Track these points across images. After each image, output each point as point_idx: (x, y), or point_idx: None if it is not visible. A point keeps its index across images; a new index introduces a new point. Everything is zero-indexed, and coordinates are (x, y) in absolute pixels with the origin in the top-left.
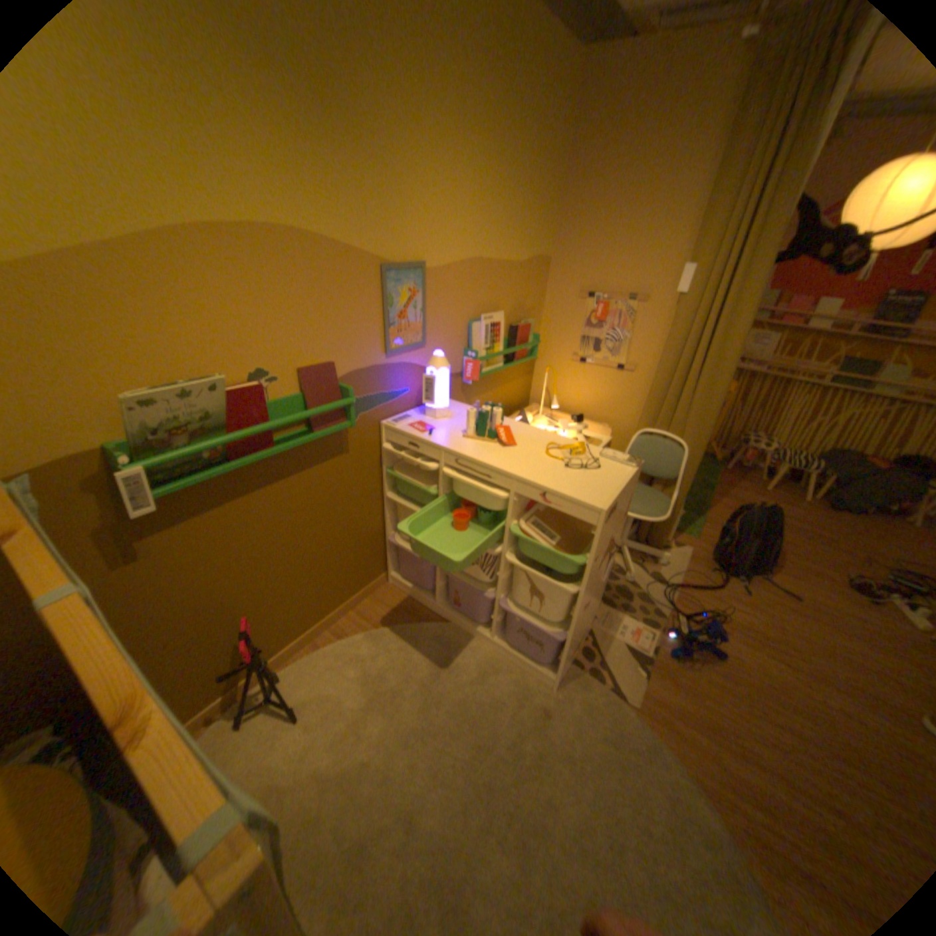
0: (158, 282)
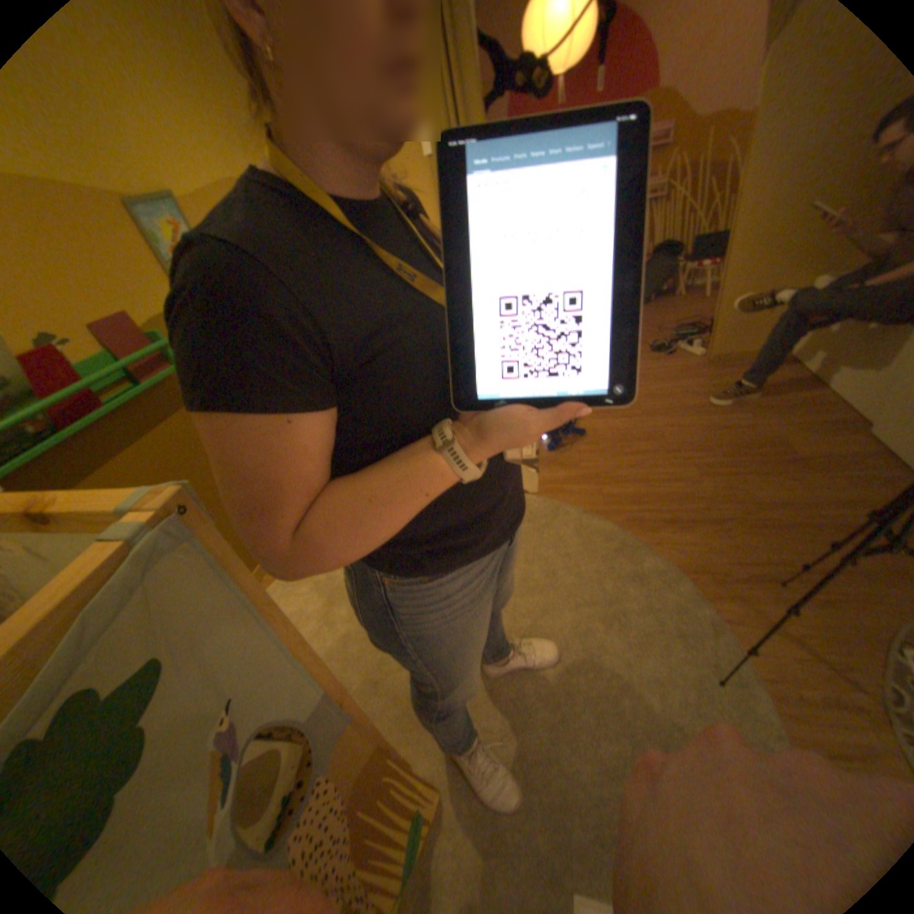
0: None
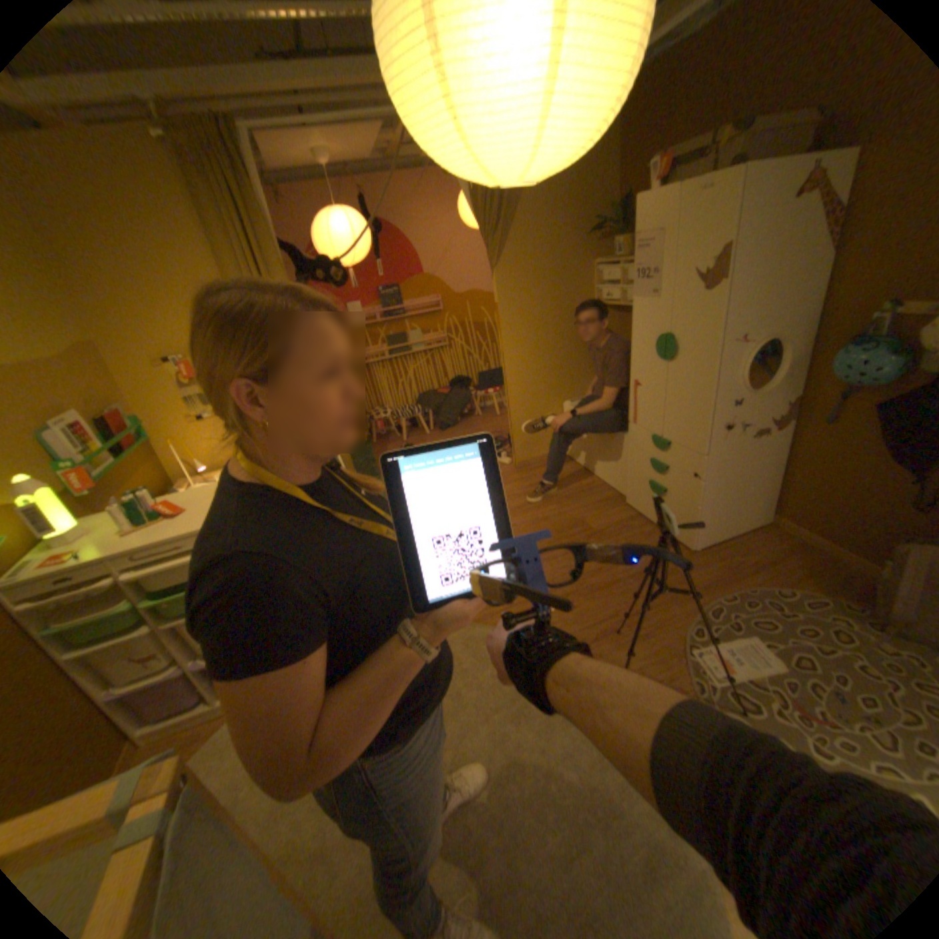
0: None
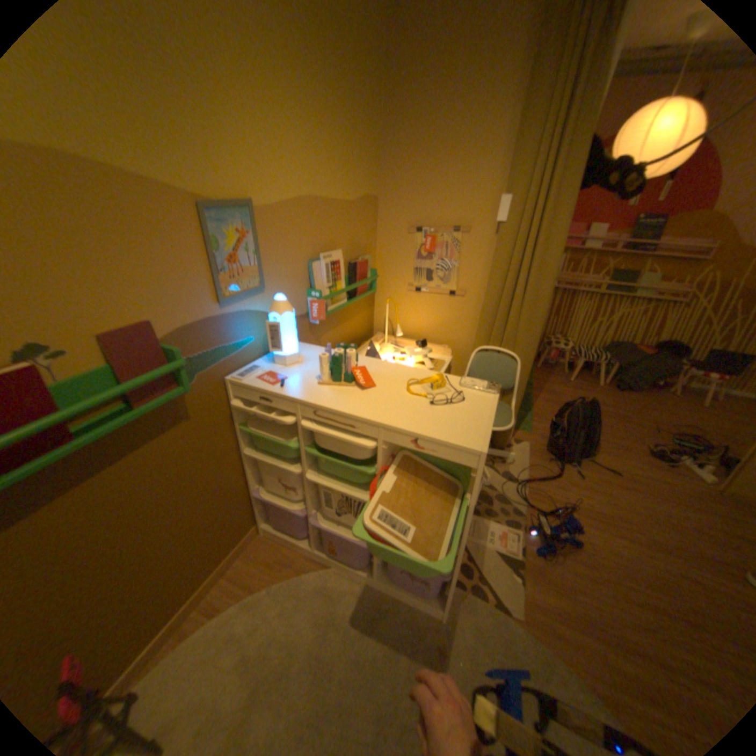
0: None
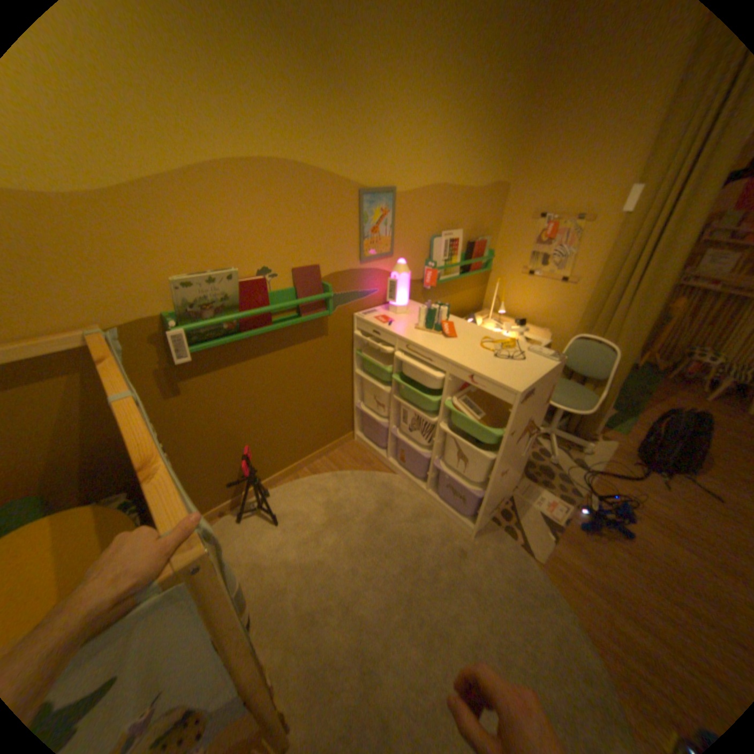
0: (198, 201)
